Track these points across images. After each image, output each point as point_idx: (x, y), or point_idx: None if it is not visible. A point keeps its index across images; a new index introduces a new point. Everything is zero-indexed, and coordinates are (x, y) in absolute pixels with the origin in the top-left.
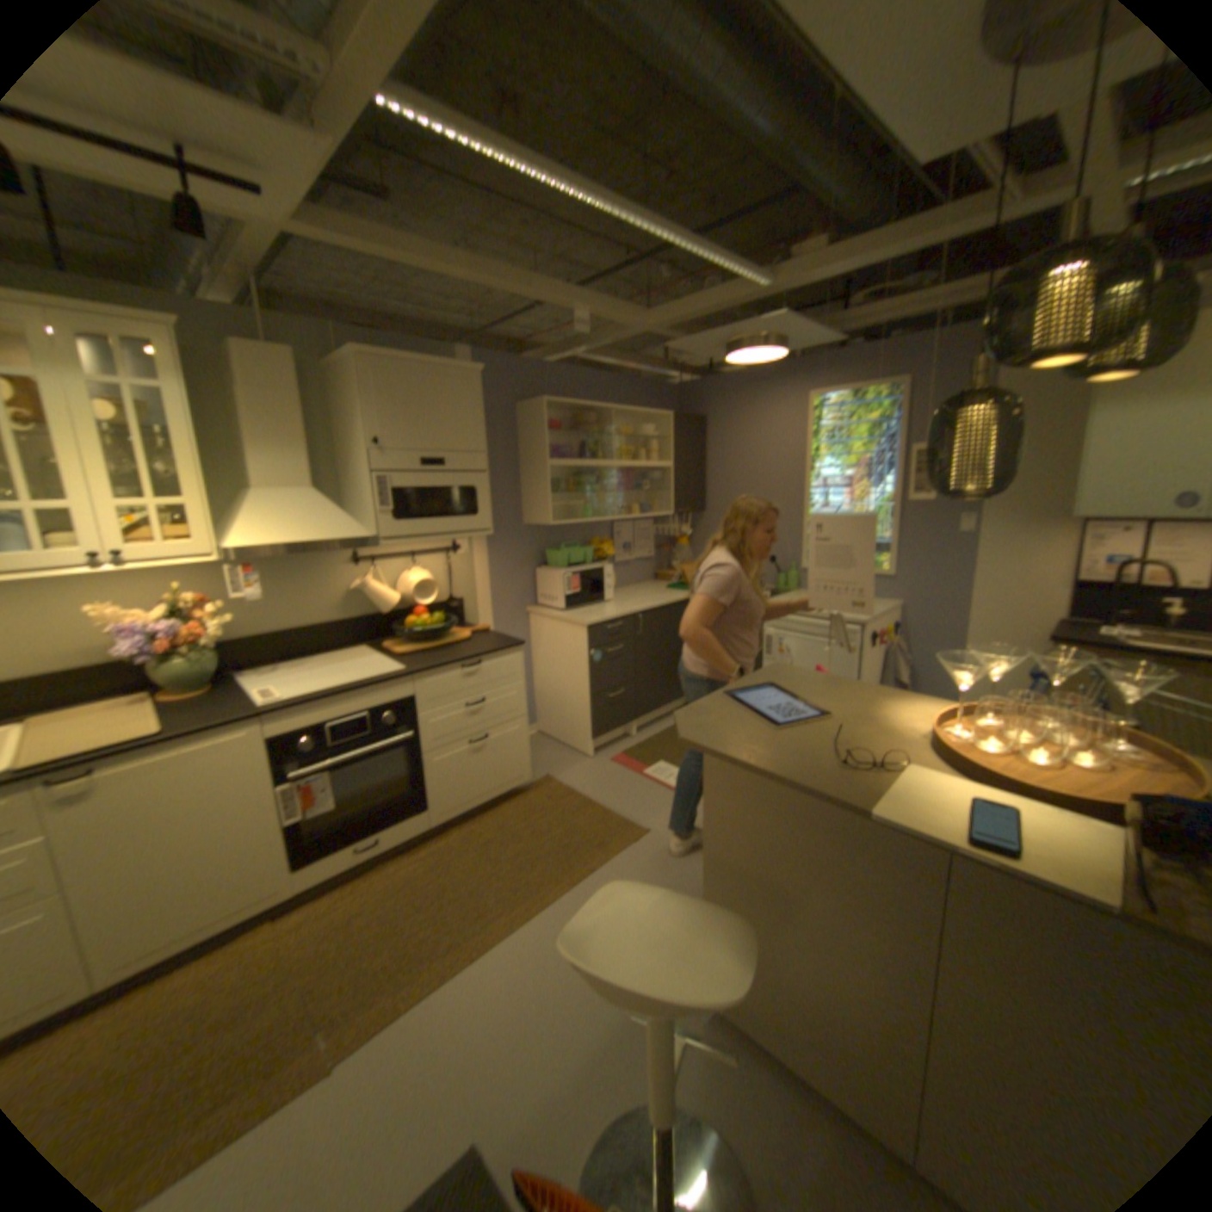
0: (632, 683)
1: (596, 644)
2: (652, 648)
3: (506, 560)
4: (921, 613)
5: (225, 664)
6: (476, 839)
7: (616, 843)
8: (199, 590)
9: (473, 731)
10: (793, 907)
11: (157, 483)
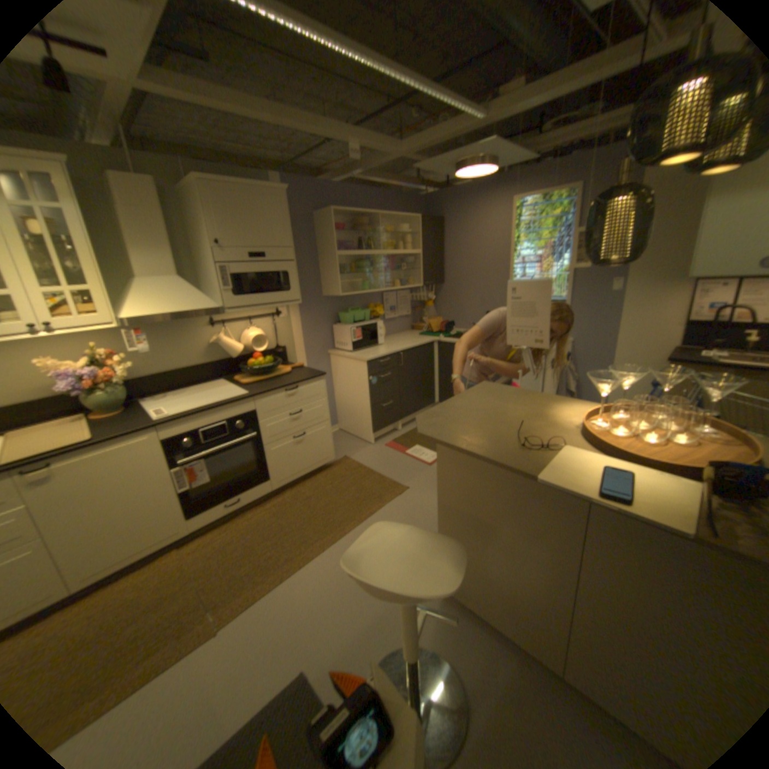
0: (399, 396)
1: (374, 372)
2: (411, 373)
3: (314, 319)
4: (586, 345)
5: (135, 392)
6: (302, 494)
7: (389, 495)
8: (113, 345)
9: (297, 429)
10: (493, 532)
11: (74, 274)
